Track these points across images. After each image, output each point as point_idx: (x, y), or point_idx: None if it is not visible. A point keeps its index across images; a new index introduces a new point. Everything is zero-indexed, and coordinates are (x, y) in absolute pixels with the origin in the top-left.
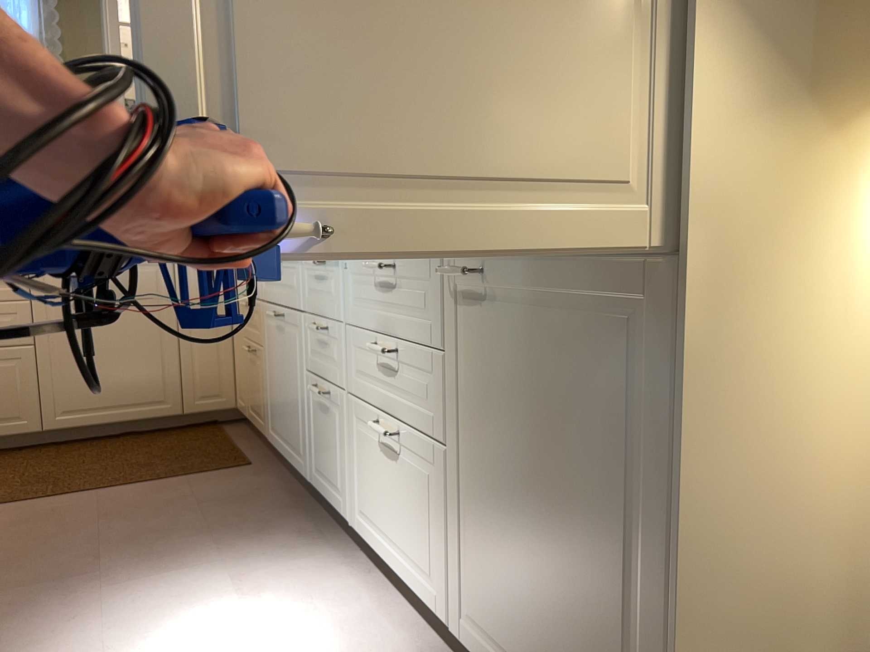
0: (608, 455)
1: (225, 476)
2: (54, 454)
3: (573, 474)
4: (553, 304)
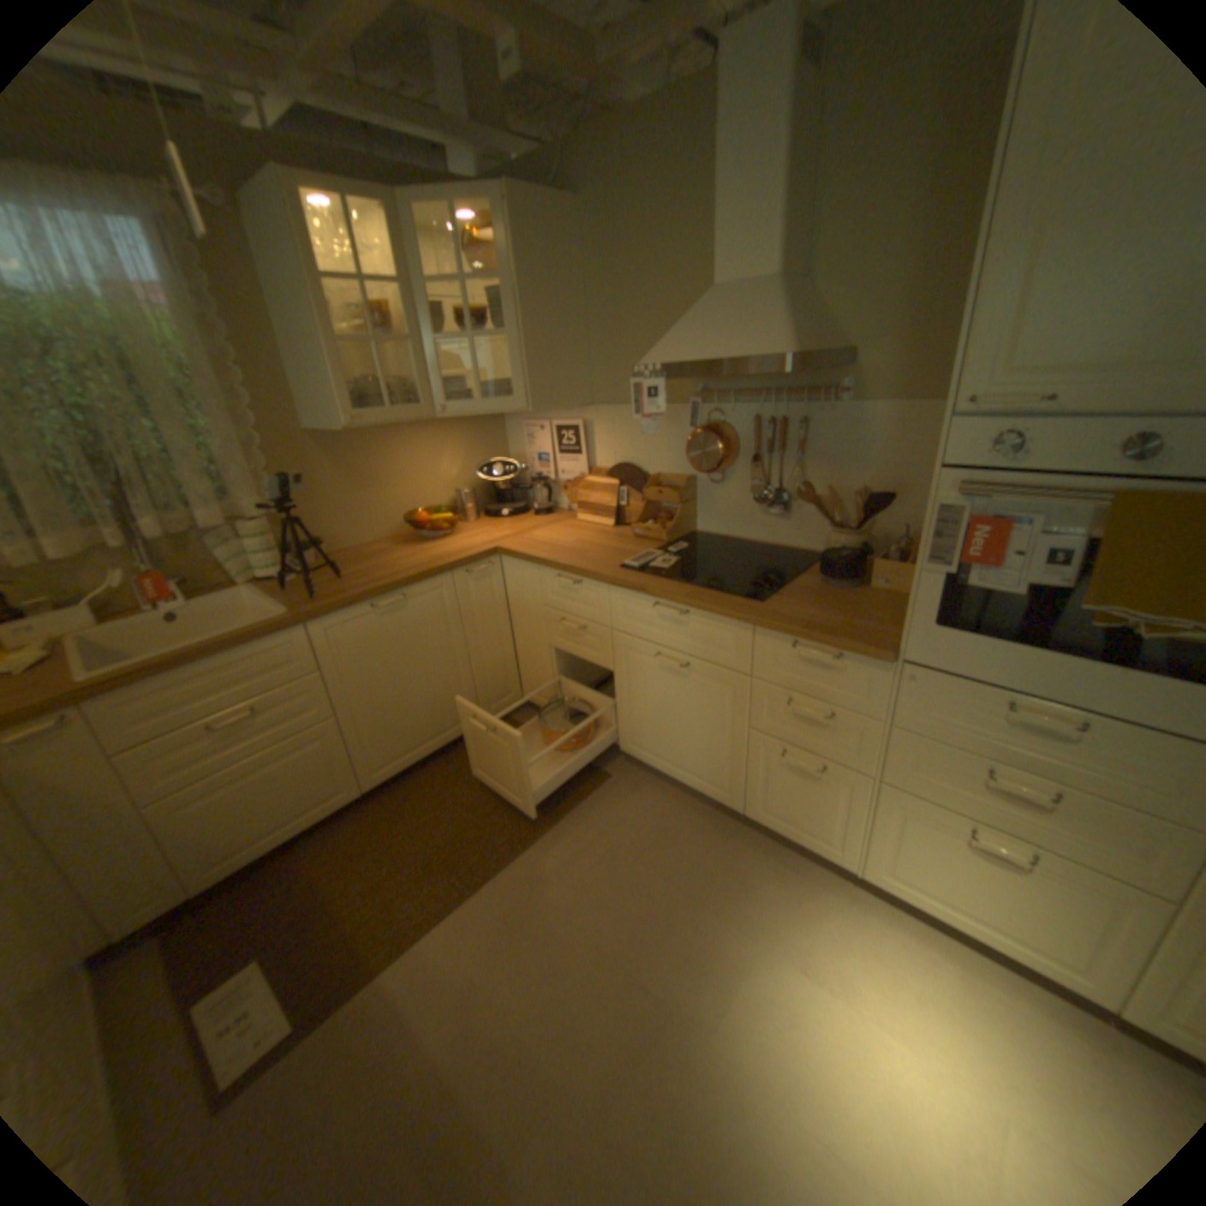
0: None
1: (605, 801)
2: (385, 814)
3: None
4: None
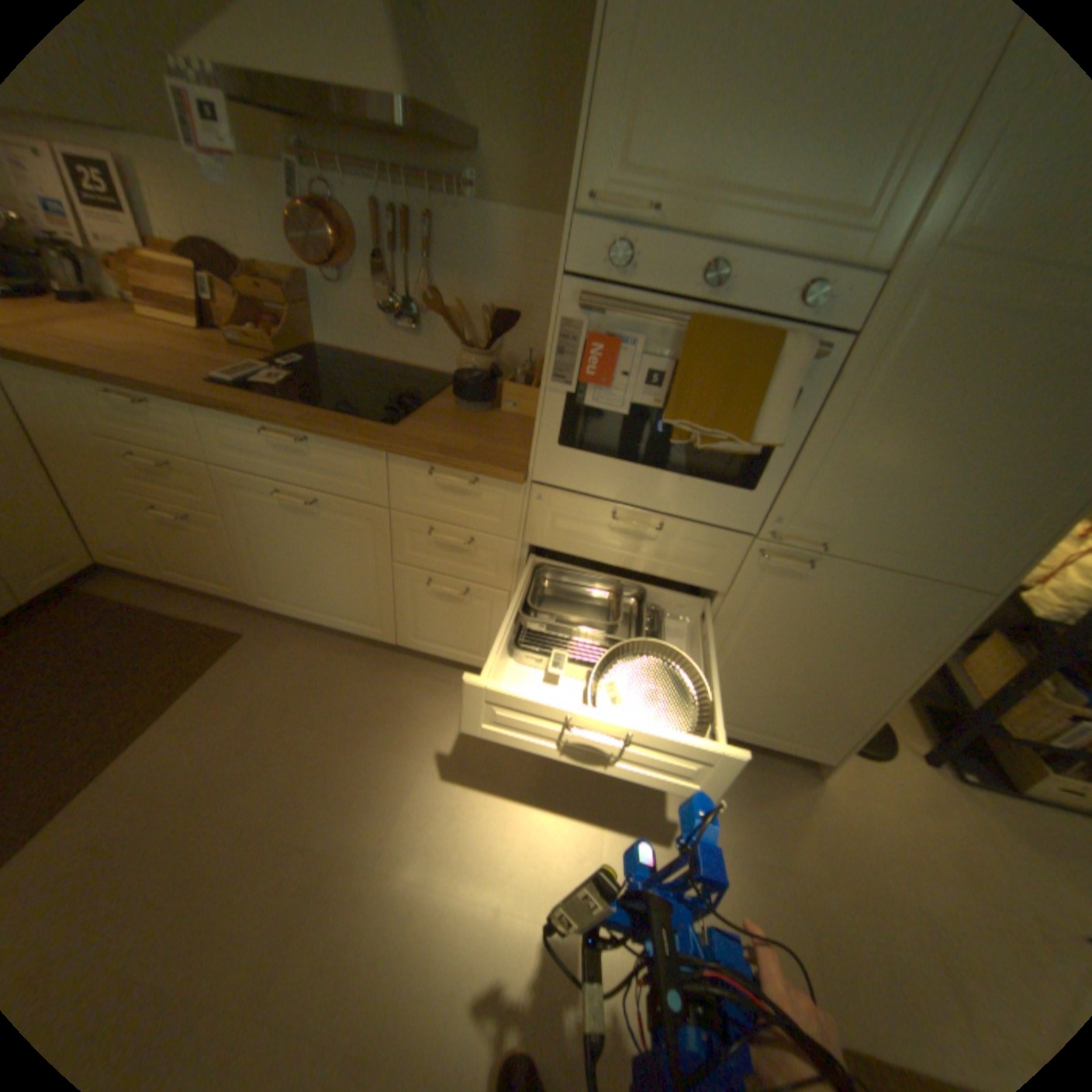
0: (877, 654)
1: (236, 665)
2: None
3: (841, 659)
4: (869, 589)
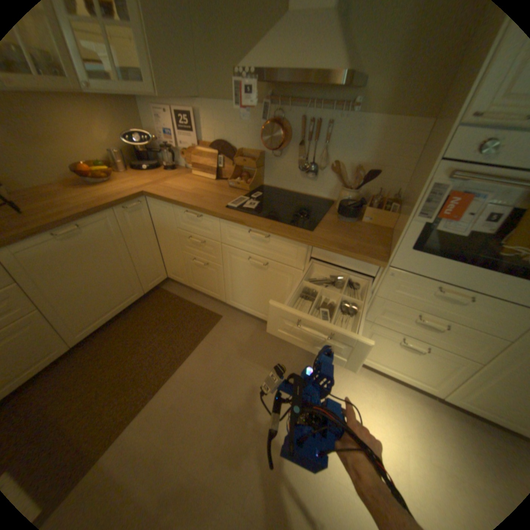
0: None
1: (221, 330)
2: (89, 355)
3: None
4: None
